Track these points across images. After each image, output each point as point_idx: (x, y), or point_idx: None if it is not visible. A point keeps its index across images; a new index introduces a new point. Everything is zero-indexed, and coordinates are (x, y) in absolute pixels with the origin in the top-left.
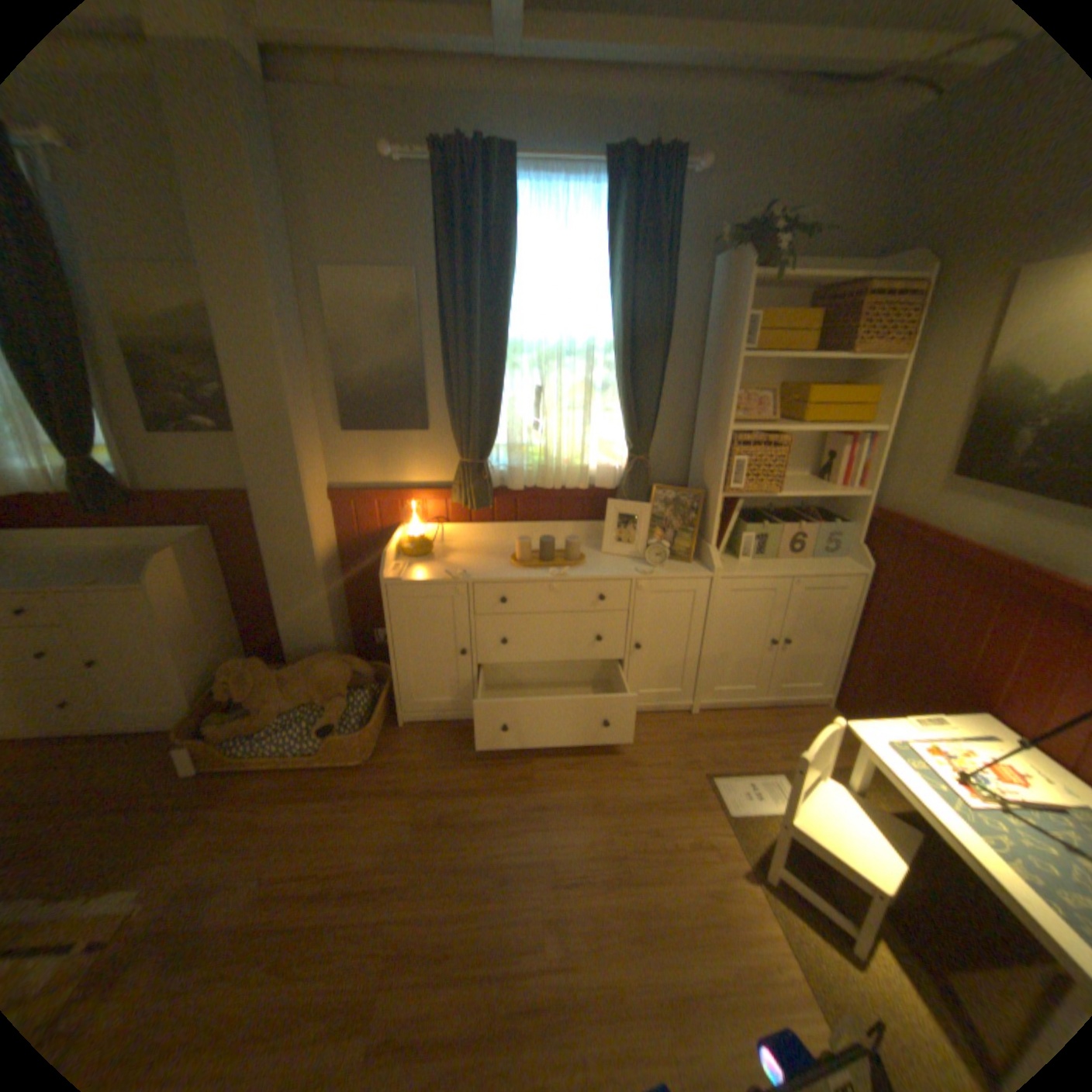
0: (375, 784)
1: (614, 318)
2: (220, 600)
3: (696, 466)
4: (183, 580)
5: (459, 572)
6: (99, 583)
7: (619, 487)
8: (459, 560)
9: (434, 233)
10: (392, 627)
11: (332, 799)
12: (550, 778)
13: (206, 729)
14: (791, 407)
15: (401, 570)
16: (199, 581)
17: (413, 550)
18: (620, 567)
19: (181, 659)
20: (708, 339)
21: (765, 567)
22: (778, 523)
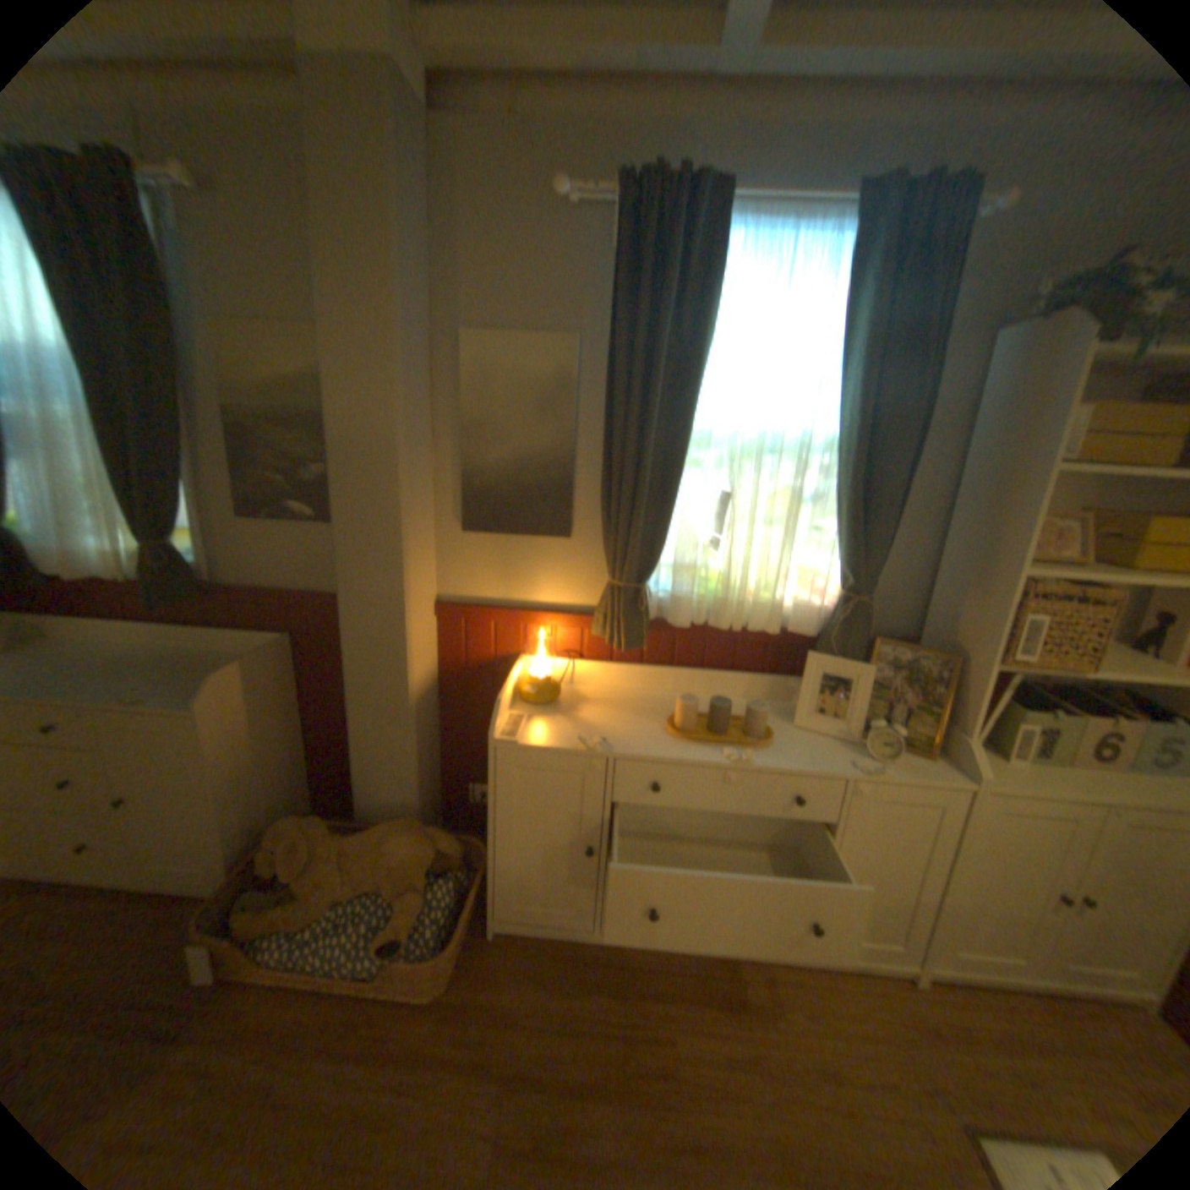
0: (448, 1043)
1: (843, 406)
2: (290, 726)
3: (944, 616)
4: (246, 703)
5: (598, 739)
6: (145, 702)
7: (824, 634)
8: (595, 715)
9: (614, 288)
10: (497, 798)
11: (386, 1061)
12: (707, 1082)
13: (239, 916)
14: (1106, 544)
15: (519, 725)
16: (268, 703)
17: (536, 695)
18: (828, 756)
19: (227, 807)
20: (978, 440)
21: (1059, 781)
22: (1079, 714)
